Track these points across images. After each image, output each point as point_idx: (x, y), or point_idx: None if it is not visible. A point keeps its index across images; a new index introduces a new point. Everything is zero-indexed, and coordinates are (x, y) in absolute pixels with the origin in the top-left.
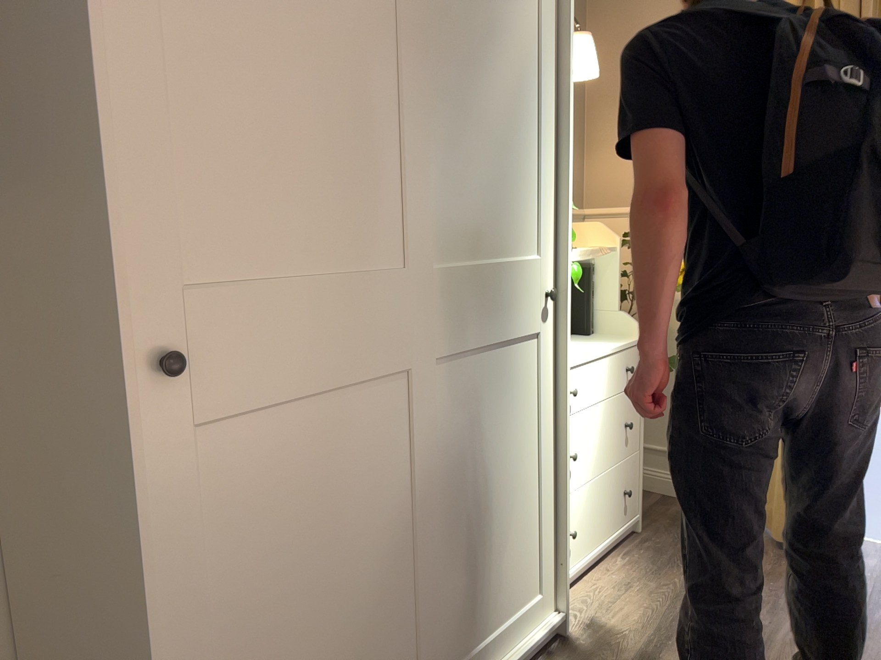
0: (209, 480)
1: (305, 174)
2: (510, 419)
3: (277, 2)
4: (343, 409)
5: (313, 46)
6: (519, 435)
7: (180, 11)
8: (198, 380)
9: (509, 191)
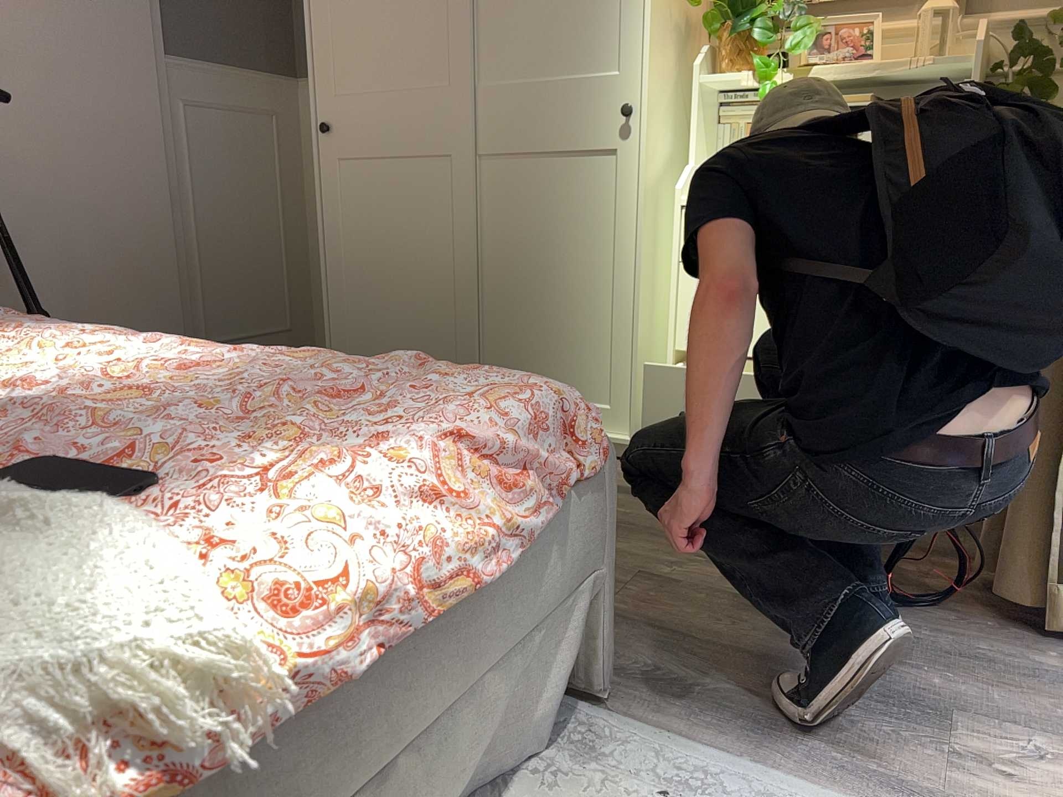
0: (346, 188)
1: (387, 36)
2: (571, 223)
3: None
4: (408, 171)
5: None
6: (583, 242)
7: None
8: (340, 141)
9: (574, 16)
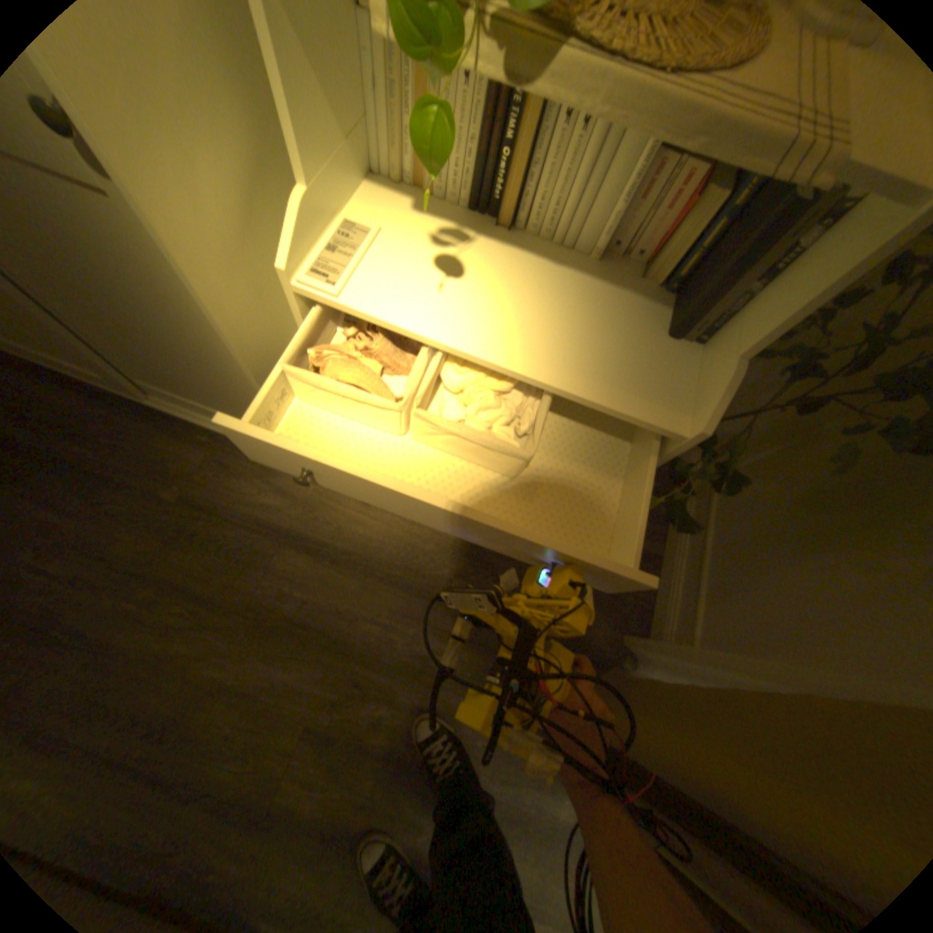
0: None
1: None
2: (112, 274)
3: None
4: None
5: None
6: (153, 305)
7: None
8: None
9: None
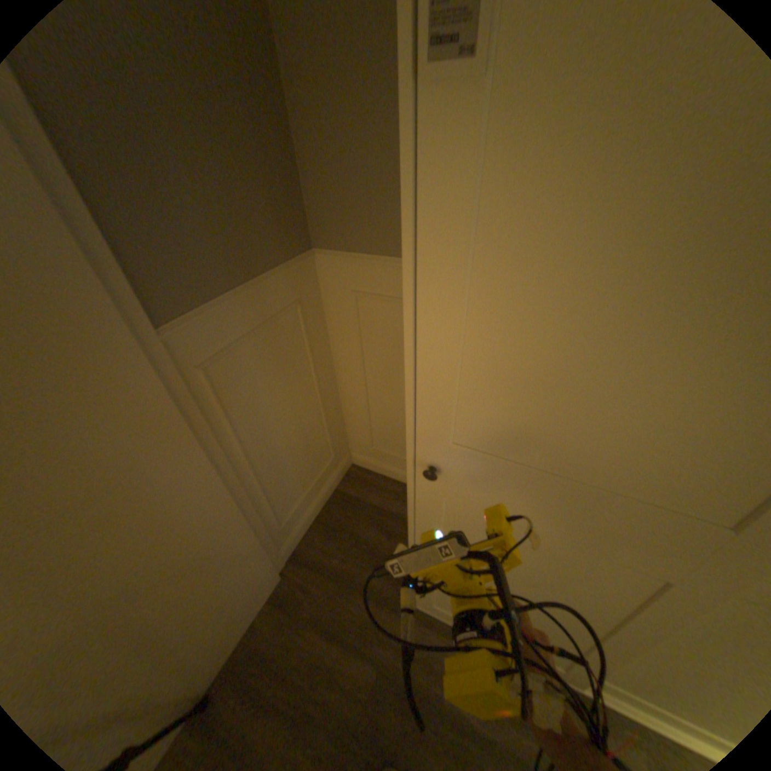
0: (451, 517)
1: (604, 414)
2: None
3: (647, 236)
4: (570, 553)
5: (697, 289)
6: None
7: (491, 266)
8: (451, 484)
9: None
